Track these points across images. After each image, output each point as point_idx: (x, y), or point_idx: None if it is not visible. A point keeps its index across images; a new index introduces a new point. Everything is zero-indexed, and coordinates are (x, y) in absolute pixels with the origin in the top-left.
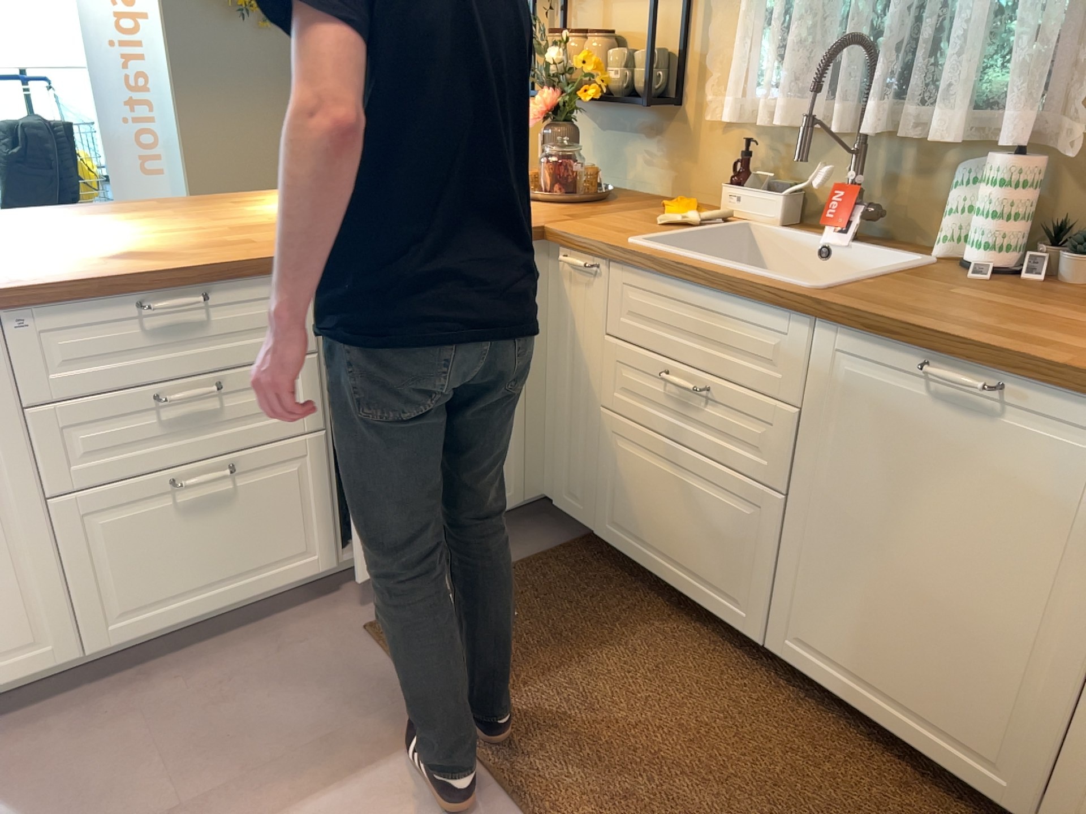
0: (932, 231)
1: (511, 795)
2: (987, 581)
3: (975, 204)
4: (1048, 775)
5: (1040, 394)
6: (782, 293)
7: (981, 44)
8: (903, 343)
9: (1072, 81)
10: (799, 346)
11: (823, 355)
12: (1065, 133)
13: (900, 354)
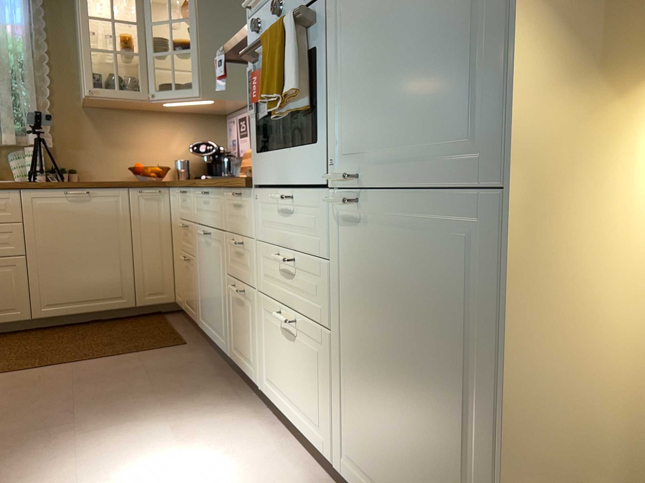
0: (6, 177)
1: (8, 373)
2: (101, 245)
3: (23, 164)
4: (134, 288)
5: (98, 191)
6: (3, 184)
7: (12, 114)
8: (56, 188)
9: (41, 126)
10: (16, 201)
11: (27, 200)
12: (45, 141)
13: (55, 192)
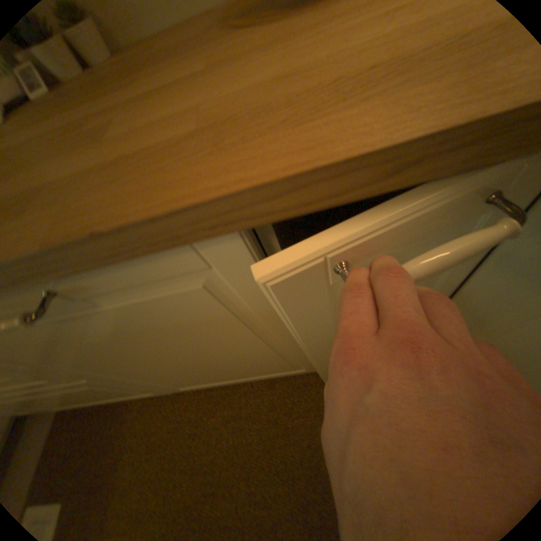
0: None
1: None
2: (226, 354)
3: None
4: None
5: (91, 282)
6: None
7: None
8: None
9: None
10: None
11: None
12: None
13: None
